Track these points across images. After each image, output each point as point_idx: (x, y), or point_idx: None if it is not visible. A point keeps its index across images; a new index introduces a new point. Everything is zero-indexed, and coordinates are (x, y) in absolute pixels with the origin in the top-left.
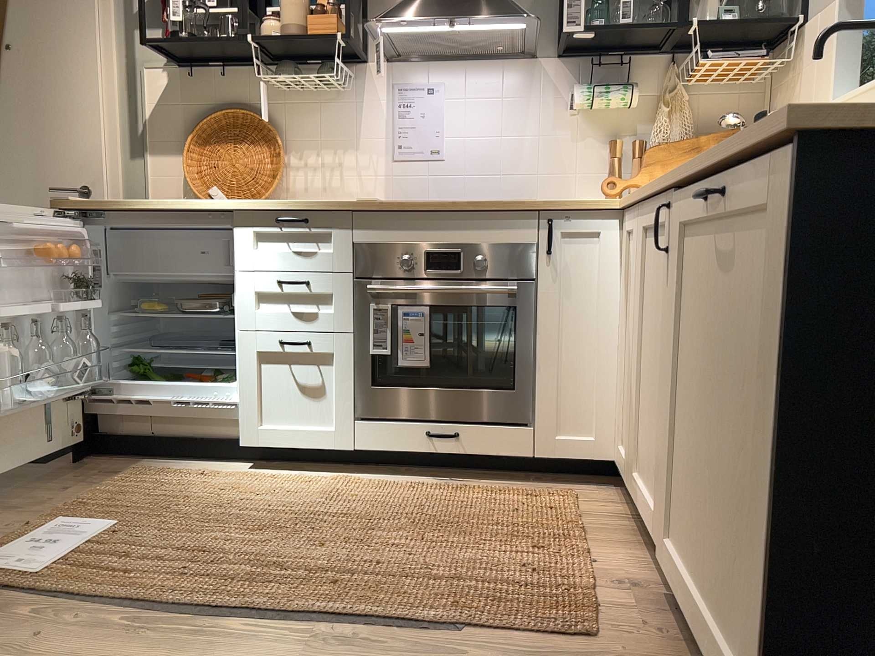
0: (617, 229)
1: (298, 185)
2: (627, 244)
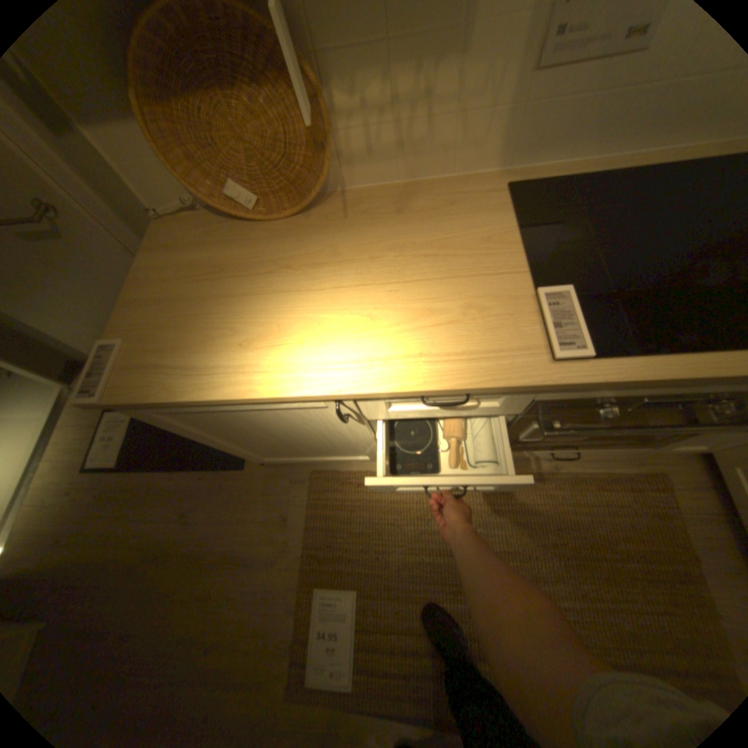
0: None
1: (358, 141)
2: None
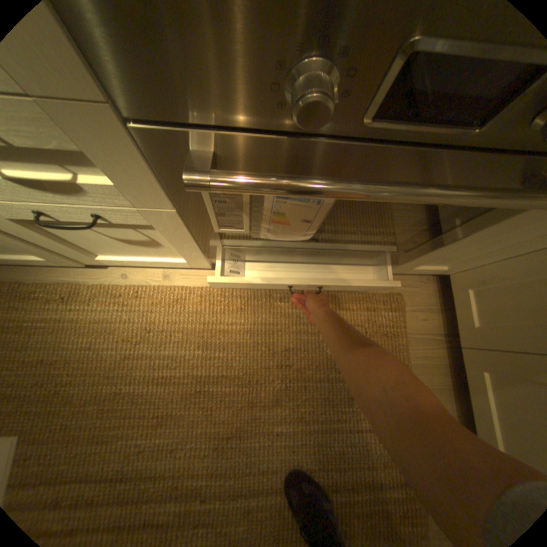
0: None
1: None
2: None
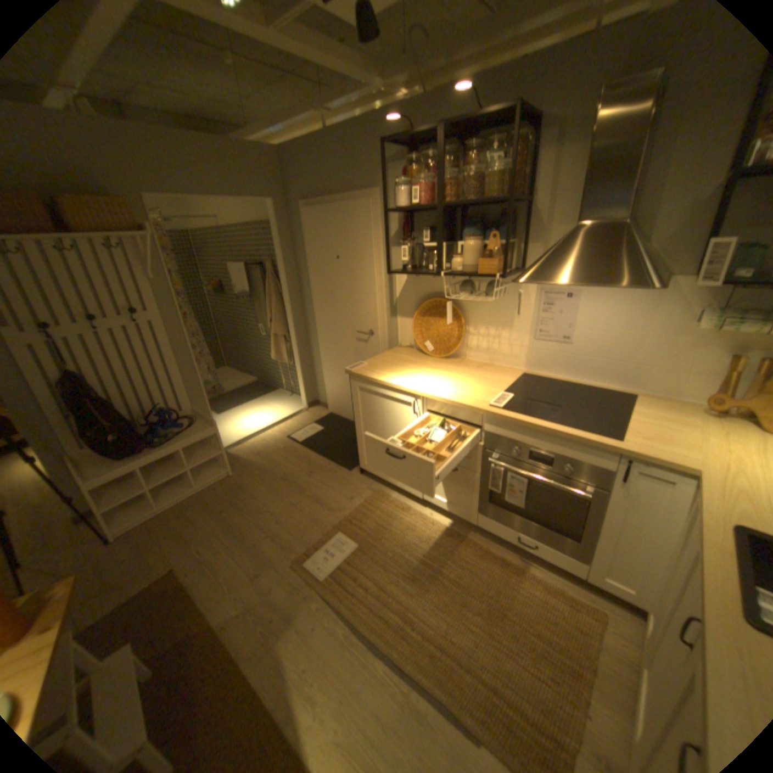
0: (693, 485)
1: (473, 344)
2: (696, 506)
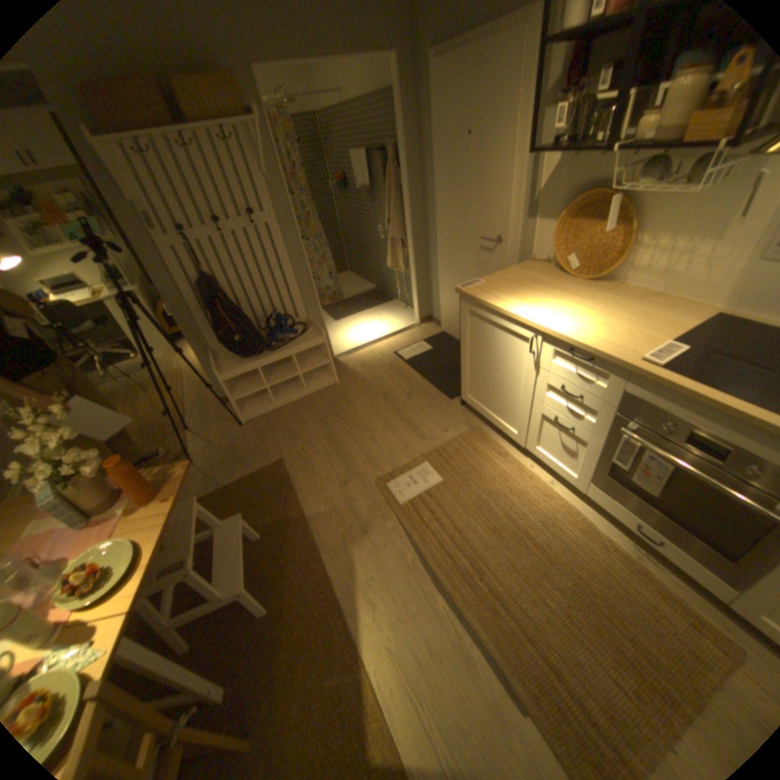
0: None
1: (644, 261)
2: None
